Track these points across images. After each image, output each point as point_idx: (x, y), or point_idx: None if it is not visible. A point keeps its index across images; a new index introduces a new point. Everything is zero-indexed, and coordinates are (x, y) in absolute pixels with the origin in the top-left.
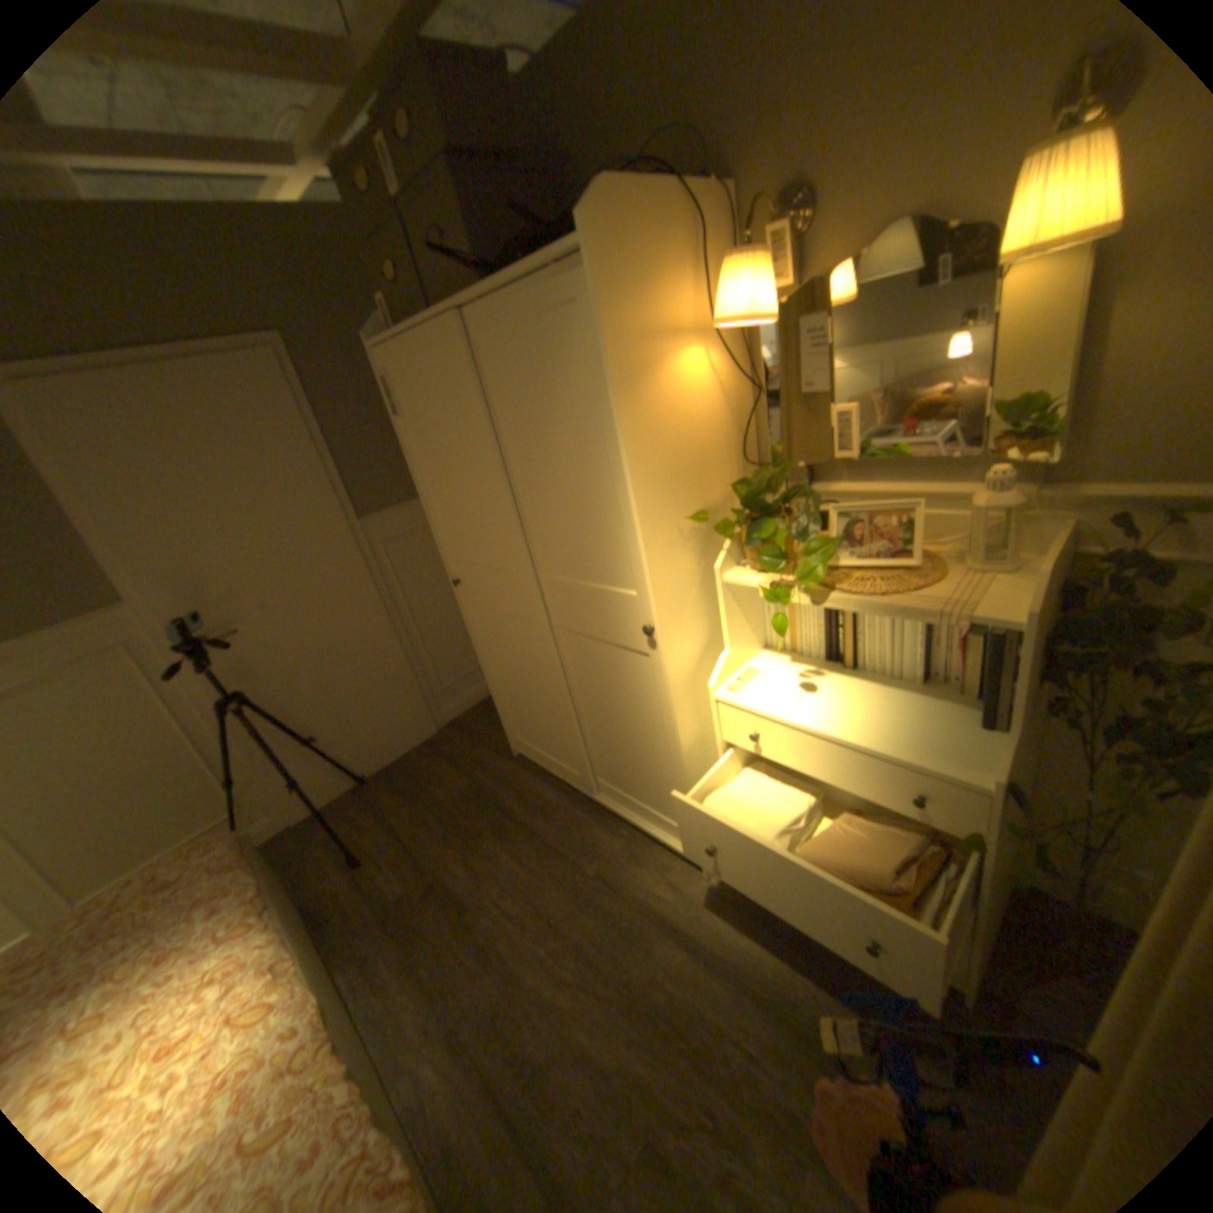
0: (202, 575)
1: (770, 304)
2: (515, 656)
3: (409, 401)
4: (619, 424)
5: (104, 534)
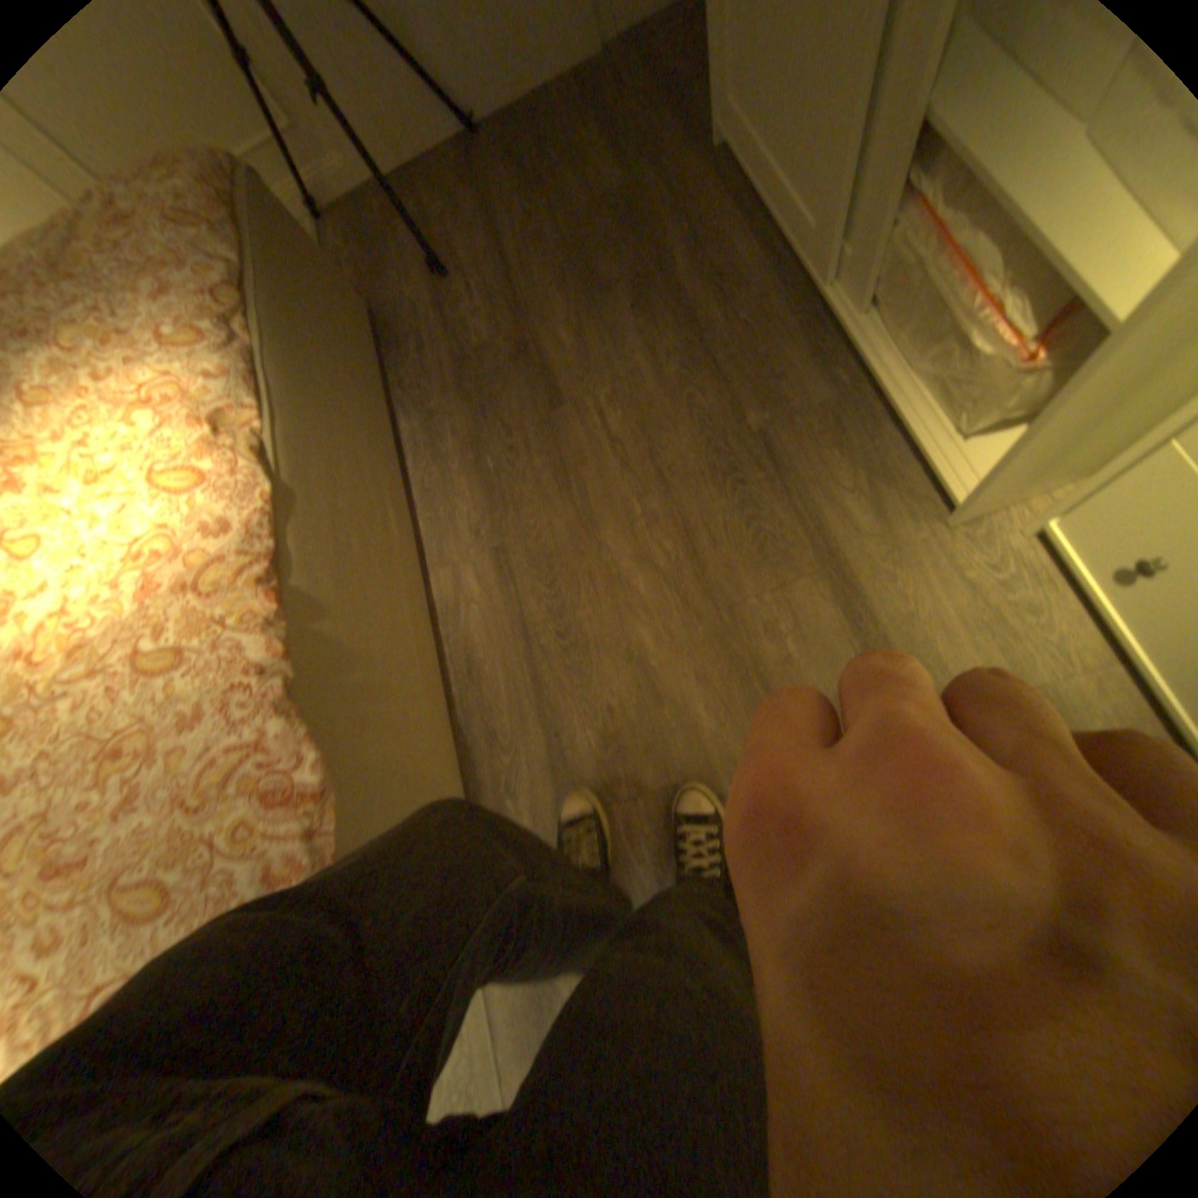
0: None
1: None
2: None
3: None
4: None
5: None
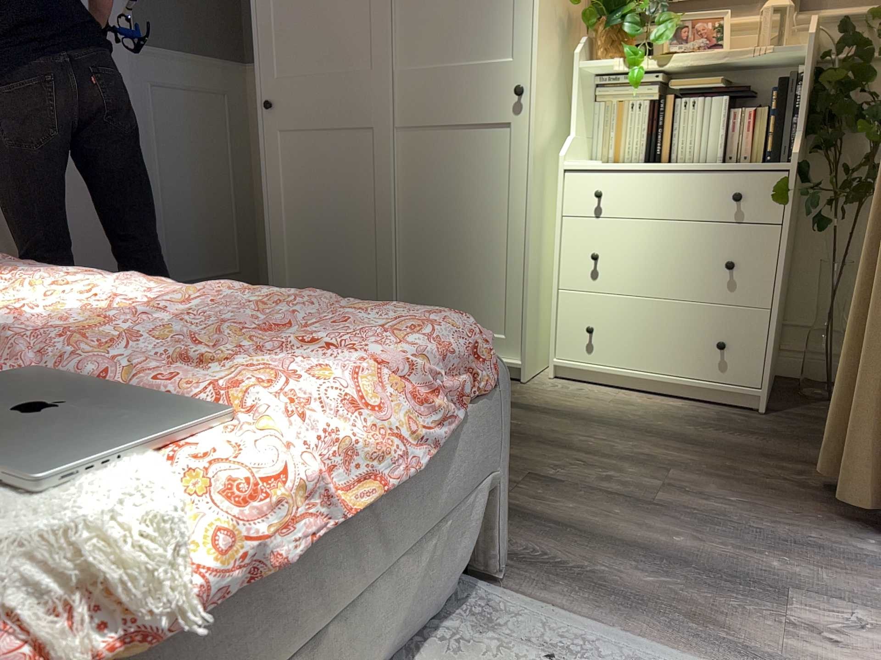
0: None
1: None
2: (330, 181)
3: None
4: None
5: None
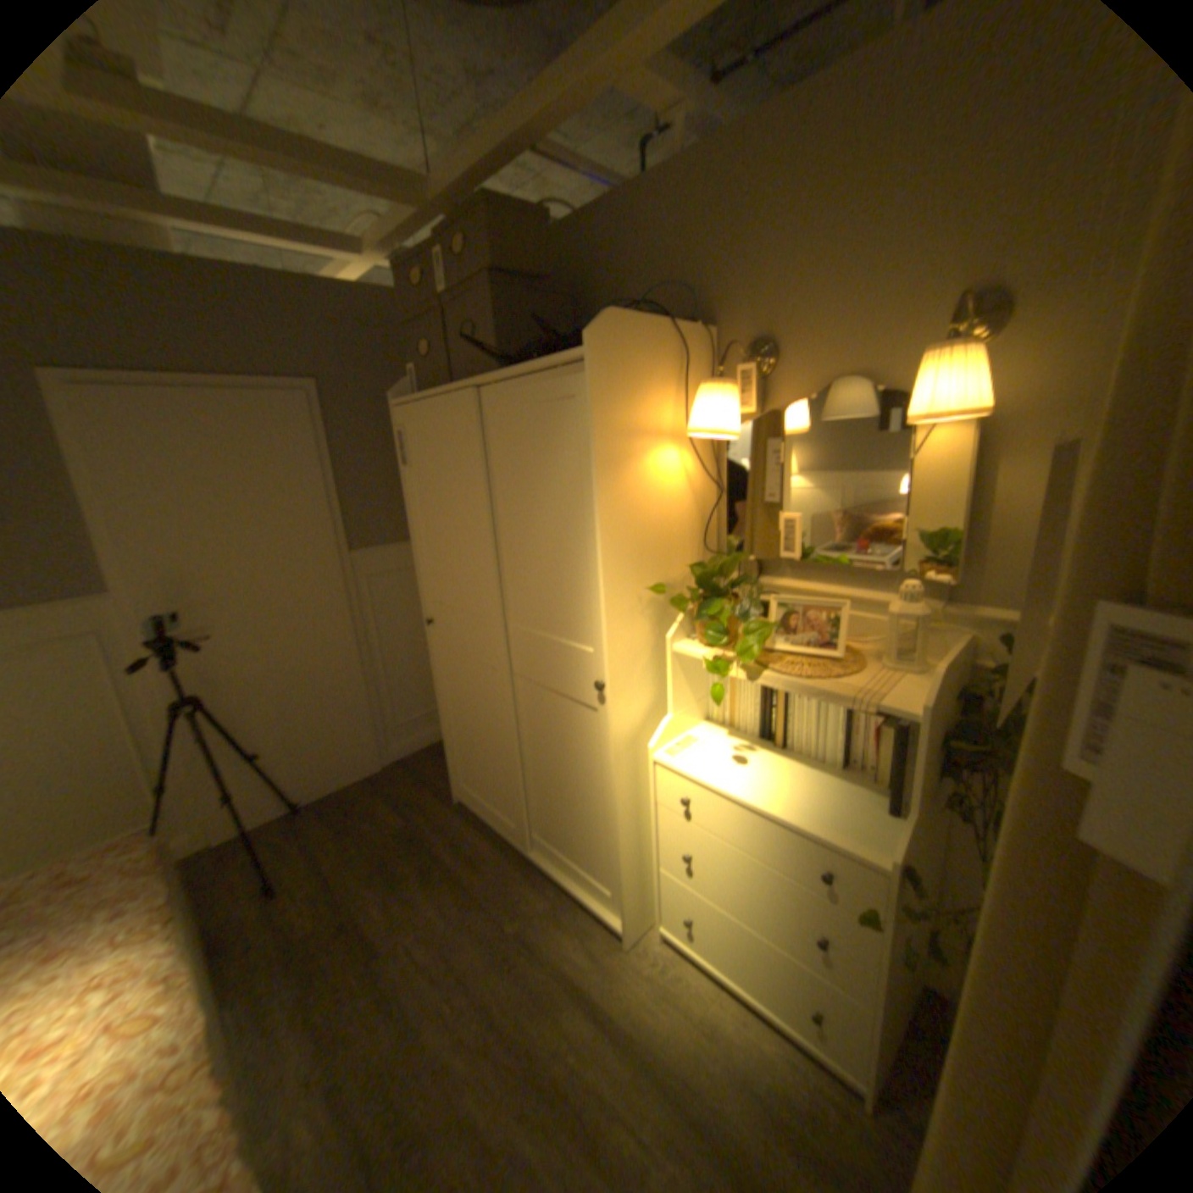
0: (190, 581)
1: (735, 425)
2: (473, 700)
3: (419, 456)
4: (597, 501)
5: (110, 529)
